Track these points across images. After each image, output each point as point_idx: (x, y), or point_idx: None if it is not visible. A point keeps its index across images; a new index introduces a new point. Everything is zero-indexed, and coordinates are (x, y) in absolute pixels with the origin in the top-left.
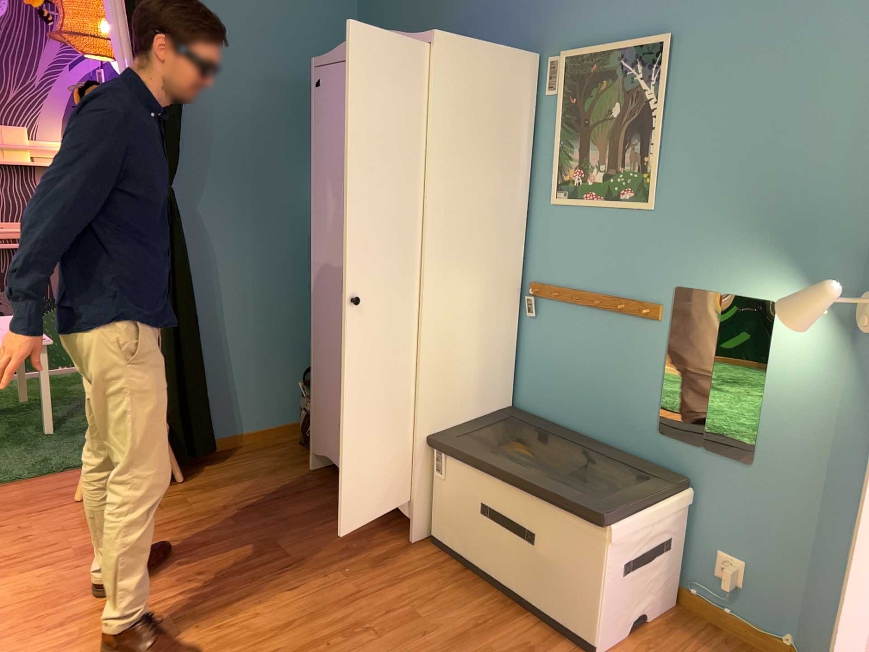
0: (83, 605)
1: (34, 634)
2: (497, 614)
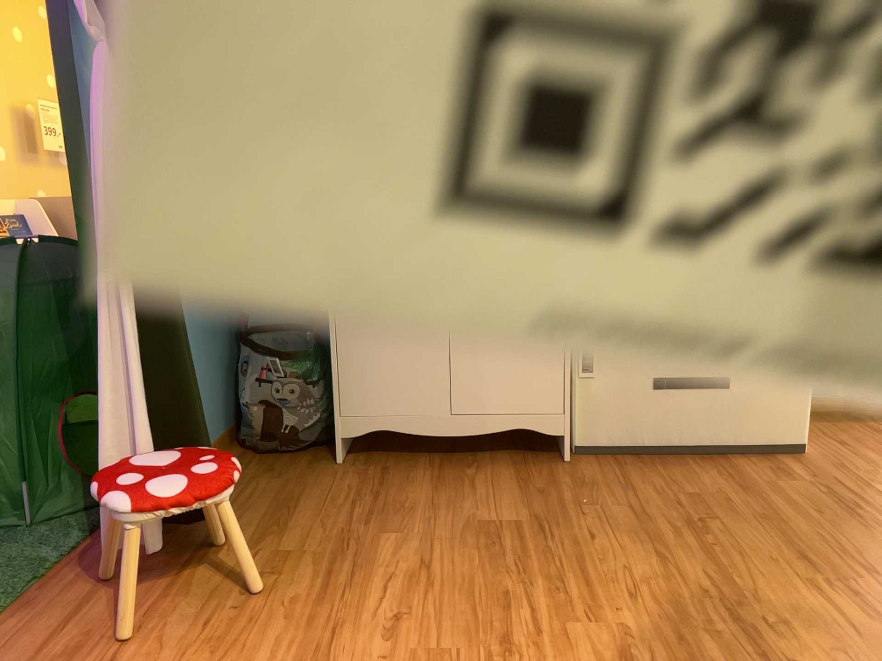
0: None
1: None
2: (719, 466)
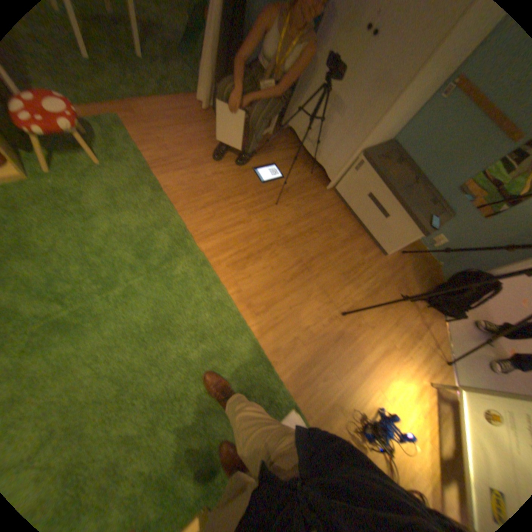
0: (208, 197)
1: (195, 210)
2: (355, 233)
